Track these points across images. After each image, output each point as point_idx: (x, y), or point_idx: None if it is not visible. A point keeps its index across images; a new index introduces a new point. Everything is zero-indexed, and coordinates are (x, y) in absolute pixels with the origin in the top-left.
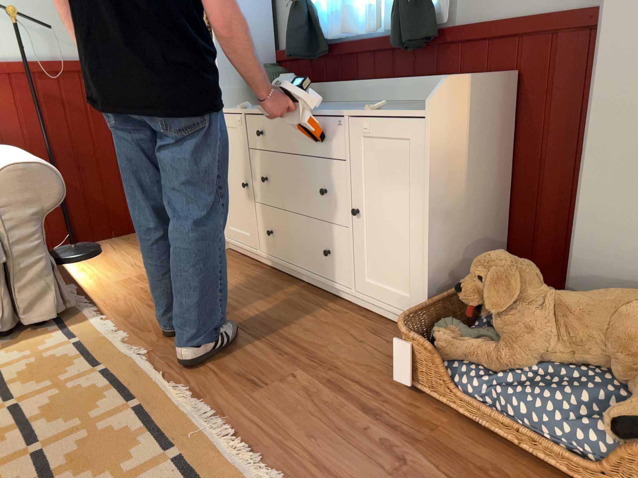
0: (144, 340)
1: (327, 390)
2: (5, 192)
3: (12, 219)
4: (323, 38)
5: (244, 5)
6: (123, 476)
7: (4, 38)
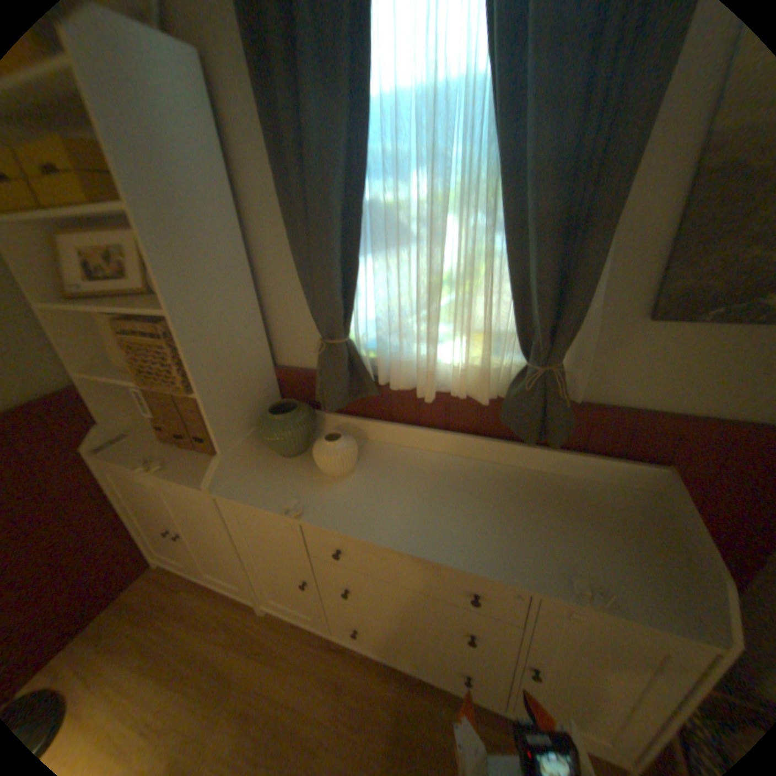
0: None
1: None
2: None
3: None
4: (376, 379)
5: (231, 325)
6: None
7: None
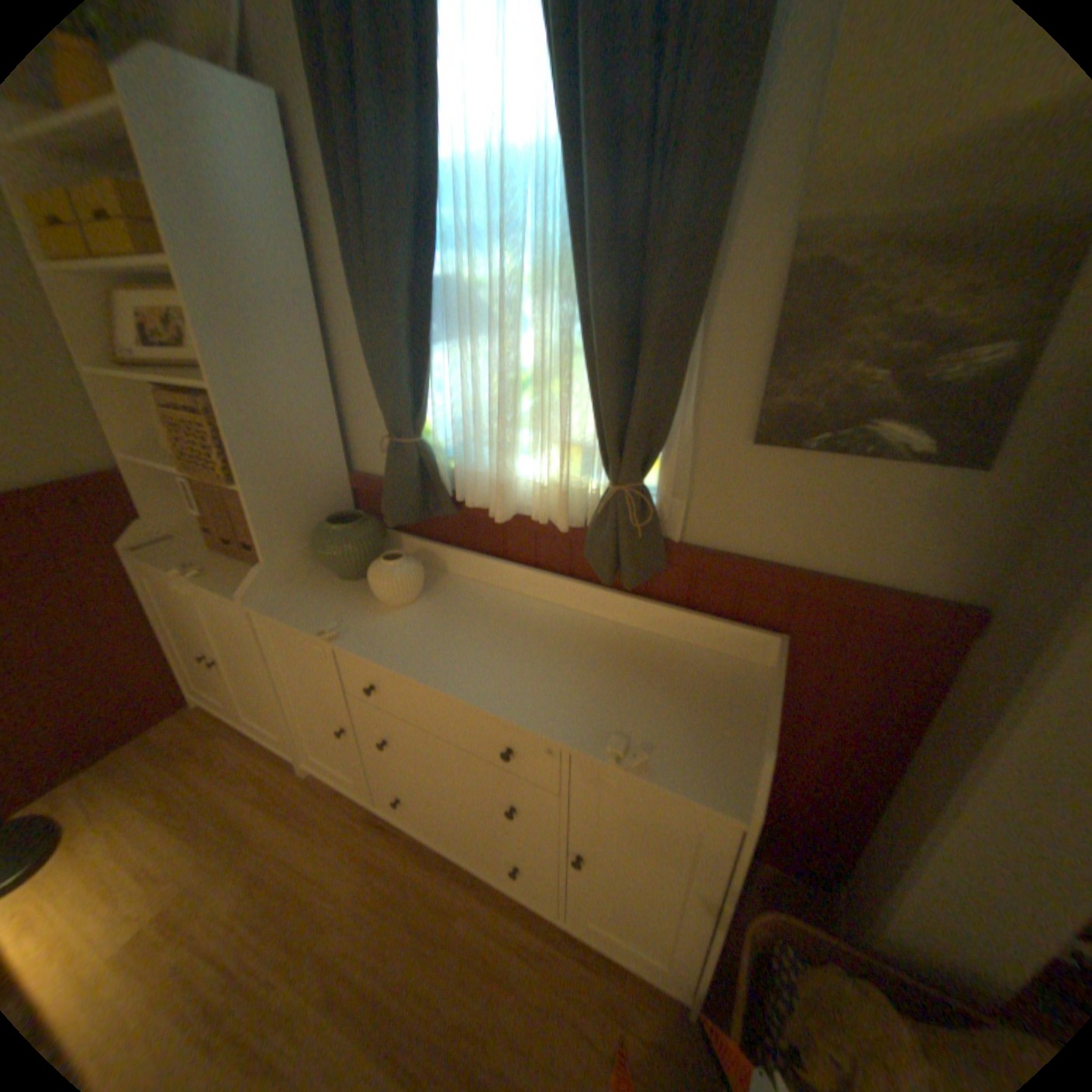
0: None
1: None
2: None
3: None
4: (453, 495)
5: (291, 412)
6: None
7: None
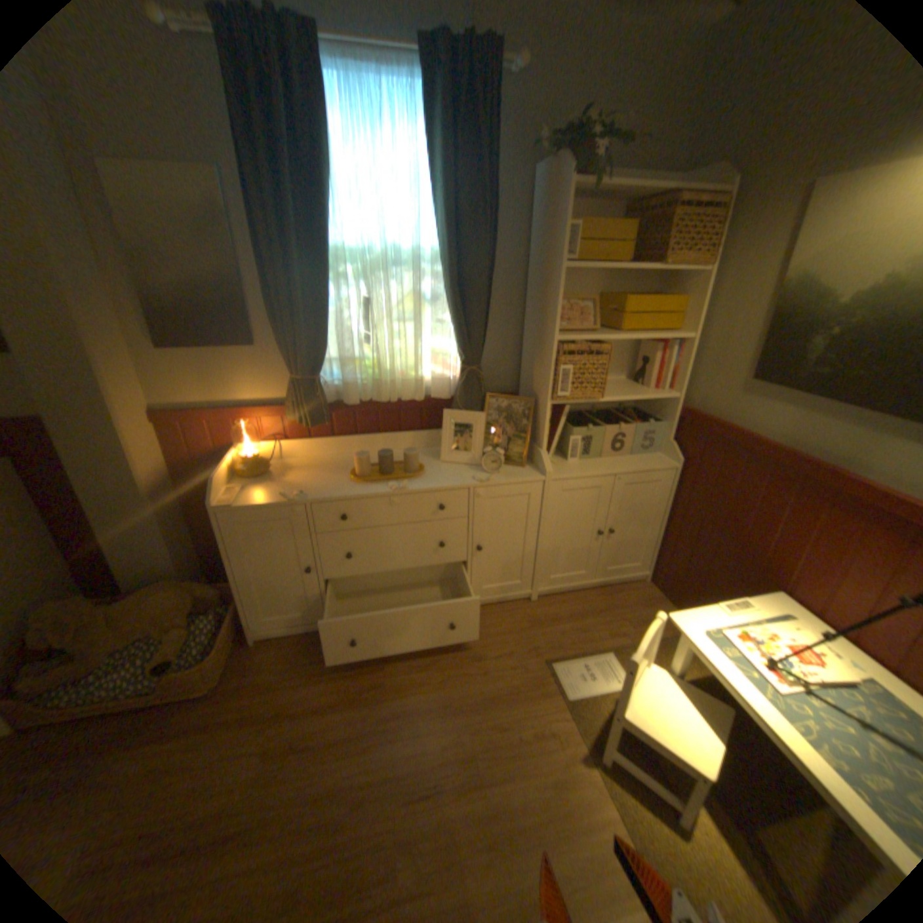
0: None
1: None
2: None
3: None
4: None
5: None
6: None
7: None
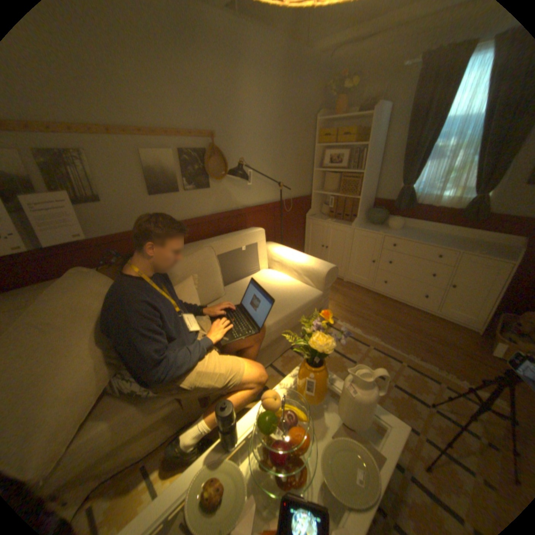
0: (370, 333)
1: (467, 358)
2: (327, 279)
3: (326, 289)
4: (416, 202)
5: (371, 180)
6: (438, 395)
7: (266, 192)
